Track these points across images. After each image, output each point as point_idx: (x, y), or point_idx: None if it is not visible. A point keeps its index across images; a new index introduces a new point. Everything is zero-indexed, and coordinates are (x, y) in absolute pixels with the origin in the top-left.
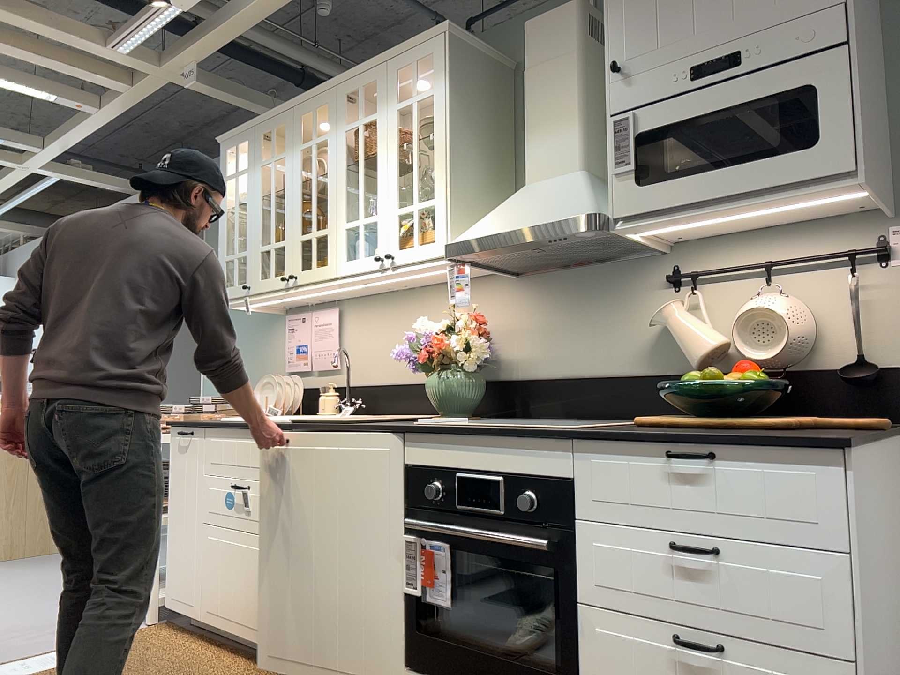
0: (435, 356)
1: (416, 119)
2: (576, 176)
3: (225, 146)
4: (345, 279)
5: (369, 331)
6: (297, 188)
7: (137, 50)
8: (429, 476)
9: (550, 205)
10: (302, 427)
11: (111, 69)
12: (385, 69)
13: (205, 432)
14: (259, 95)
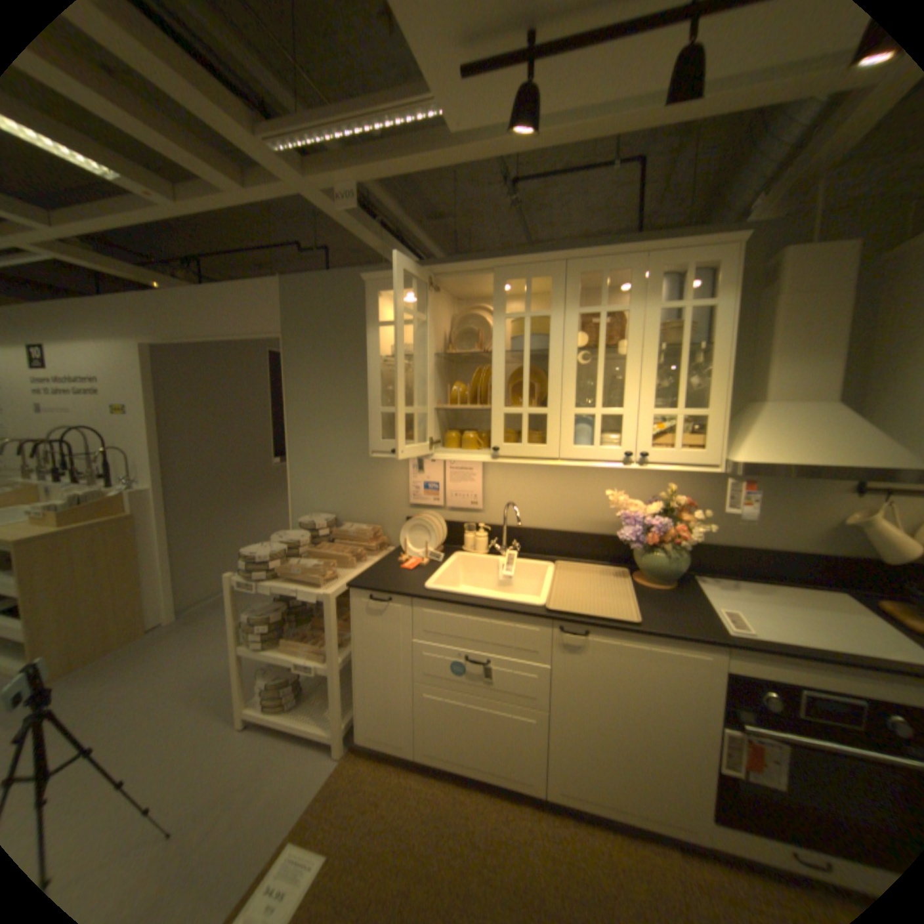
0: (645, 532)
1: (690, 324)
2: (844, 409)
3: (373, 286)
4: (571, 463)
5: (519, 481)
6: (499, 358)
7: (287, 146)
8: (765, 688)
9: (853, 444)
10: (581, 623)
11: (217, 155)
12: (647, 258)
13: (411, 603)
14: (372, 221)
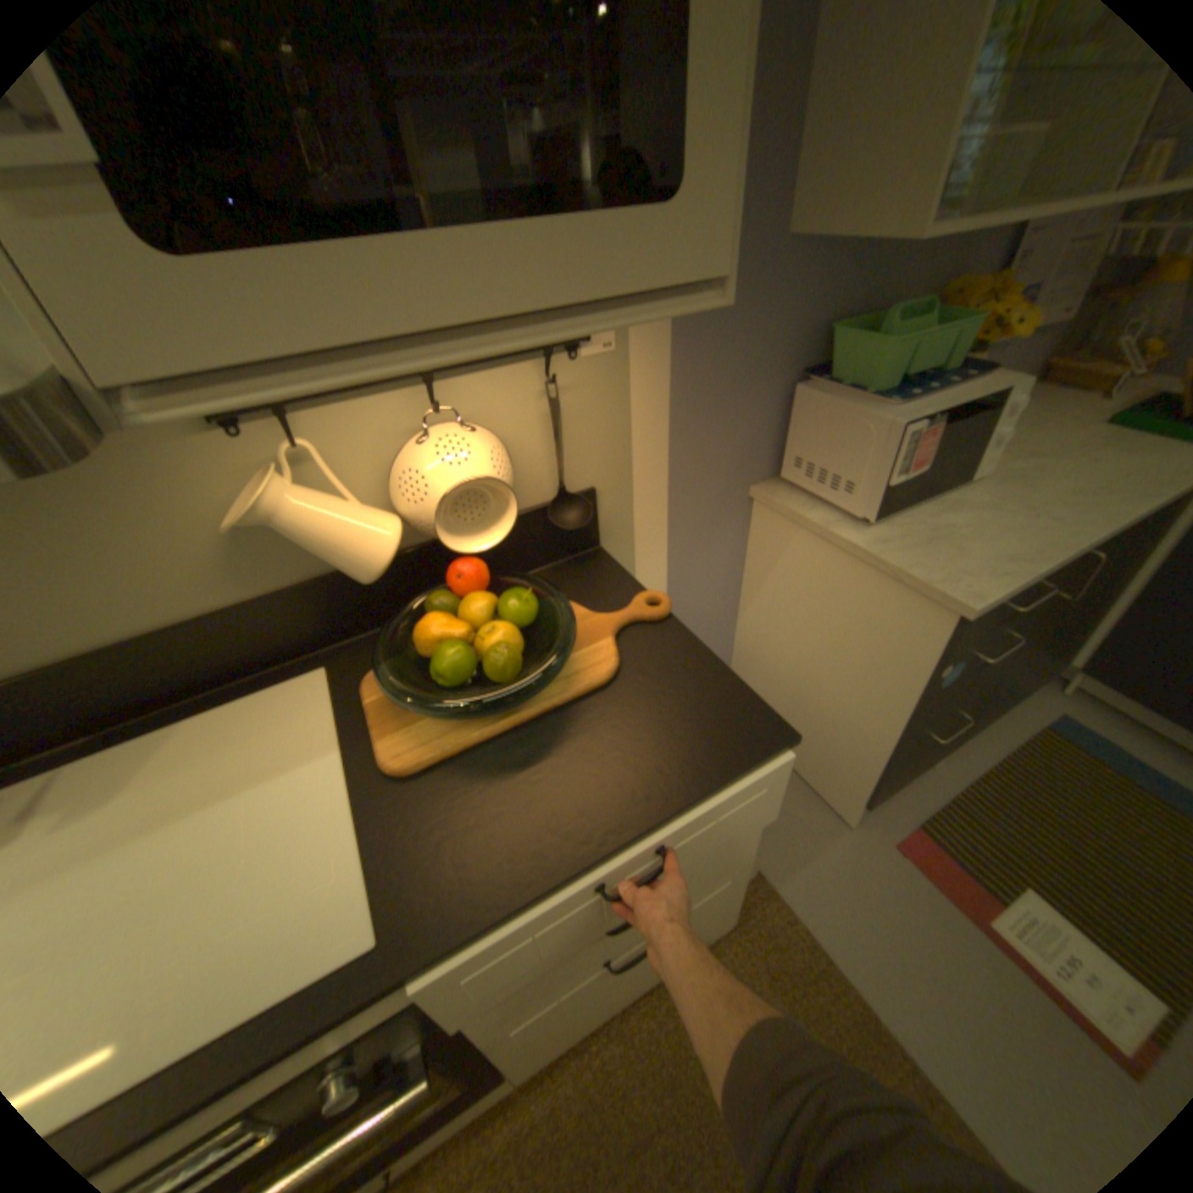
0: None
1: None
2: None
3: None
4: None
5: None
6: None
7: None
8: None
9: None
10: None
11: None
12: None
13: None
14: None
